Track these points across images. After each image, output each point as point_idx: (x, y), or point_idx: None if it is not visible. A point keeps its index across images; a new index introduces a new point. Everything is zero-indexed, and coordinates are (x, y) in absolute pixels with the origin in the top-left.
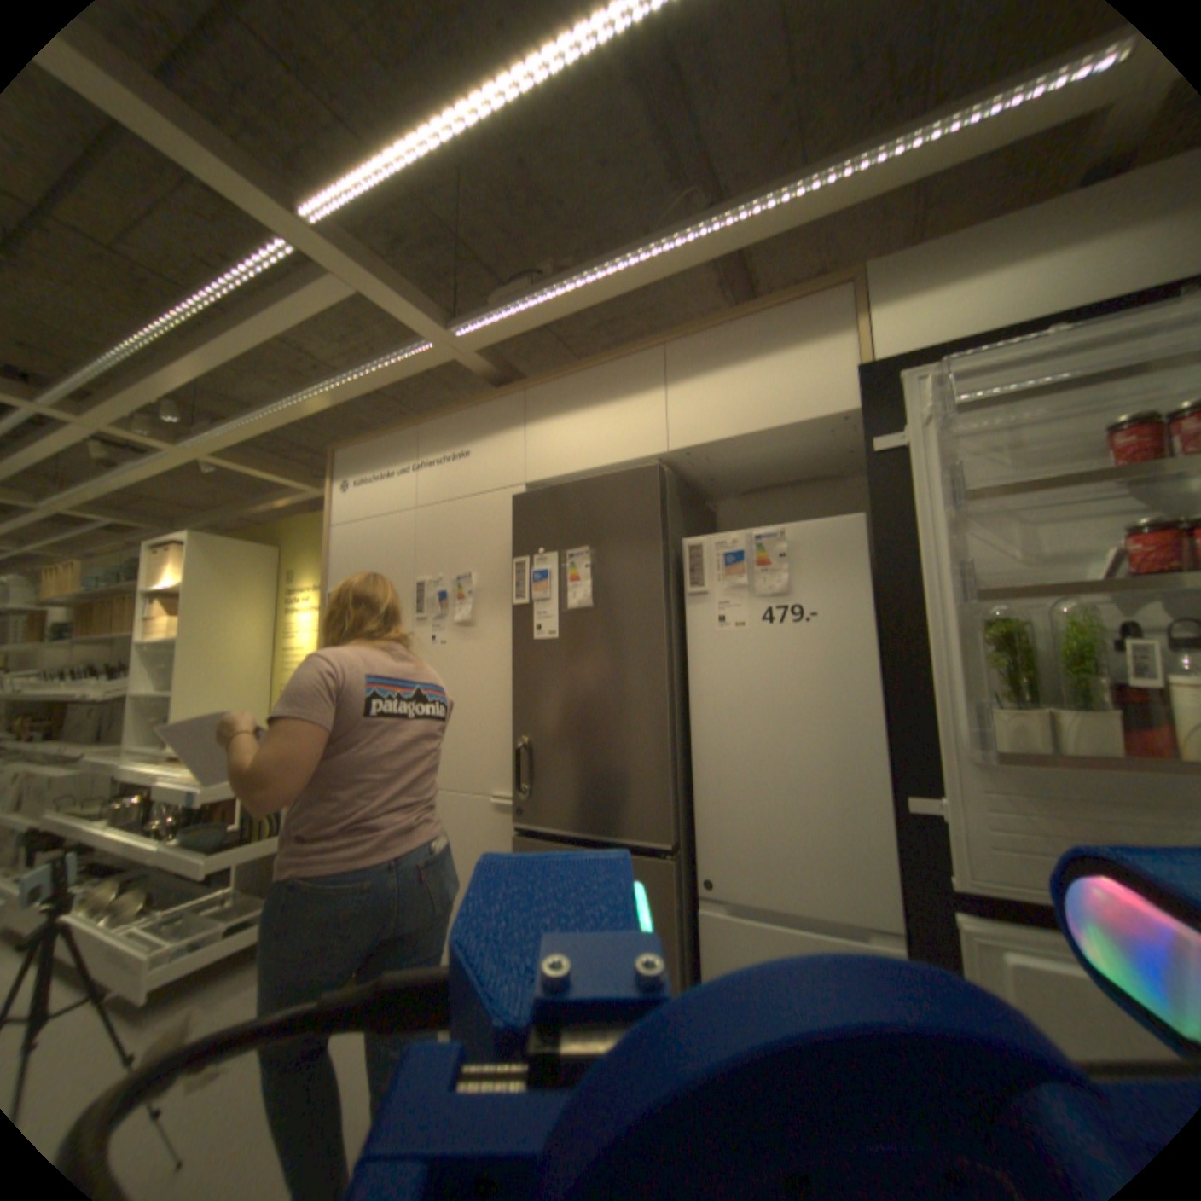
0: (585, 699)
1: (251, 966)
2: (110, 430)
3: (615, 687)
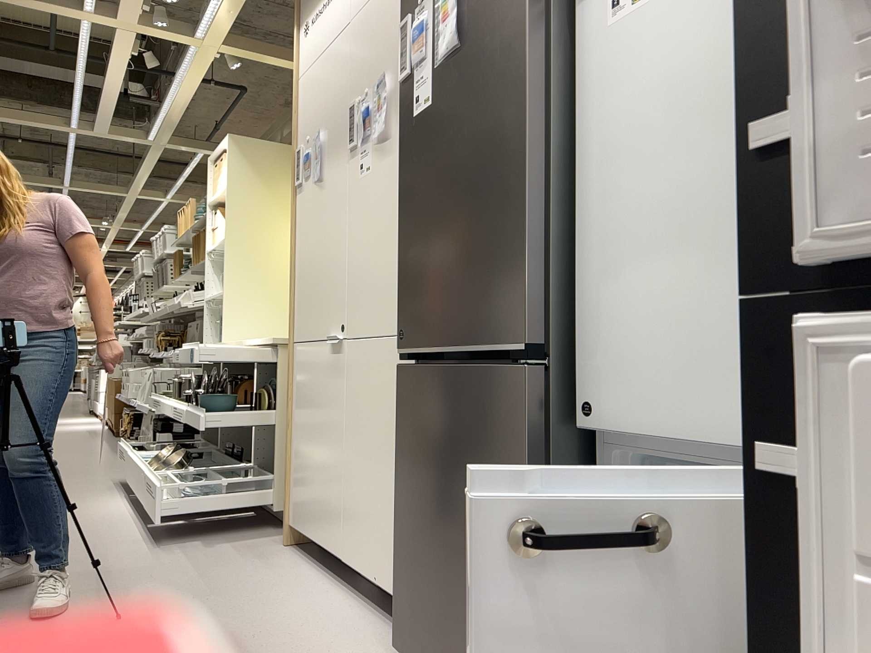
0: (452, 173)
1: (256, 528)
2: (143, 29)
3: (479, 144)
